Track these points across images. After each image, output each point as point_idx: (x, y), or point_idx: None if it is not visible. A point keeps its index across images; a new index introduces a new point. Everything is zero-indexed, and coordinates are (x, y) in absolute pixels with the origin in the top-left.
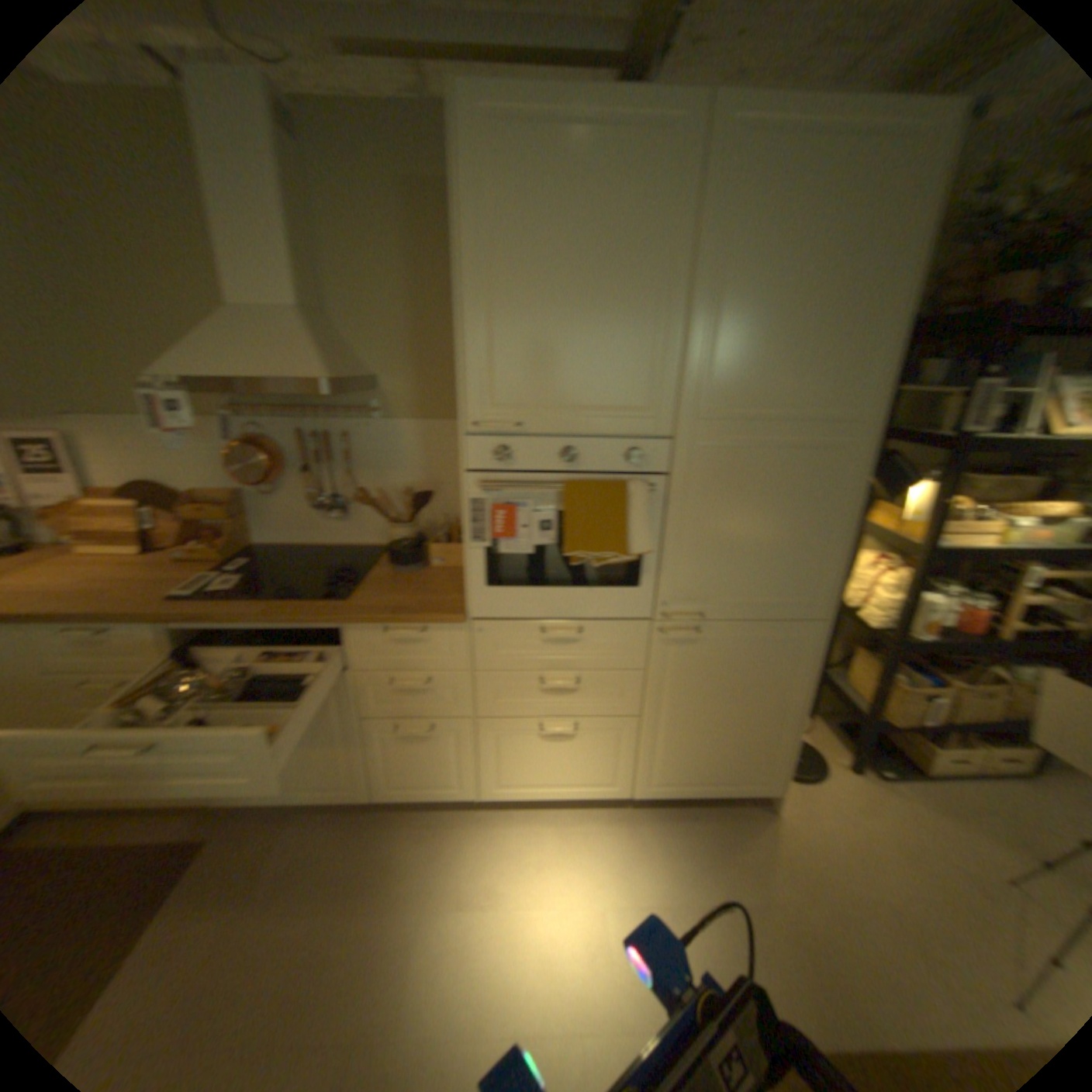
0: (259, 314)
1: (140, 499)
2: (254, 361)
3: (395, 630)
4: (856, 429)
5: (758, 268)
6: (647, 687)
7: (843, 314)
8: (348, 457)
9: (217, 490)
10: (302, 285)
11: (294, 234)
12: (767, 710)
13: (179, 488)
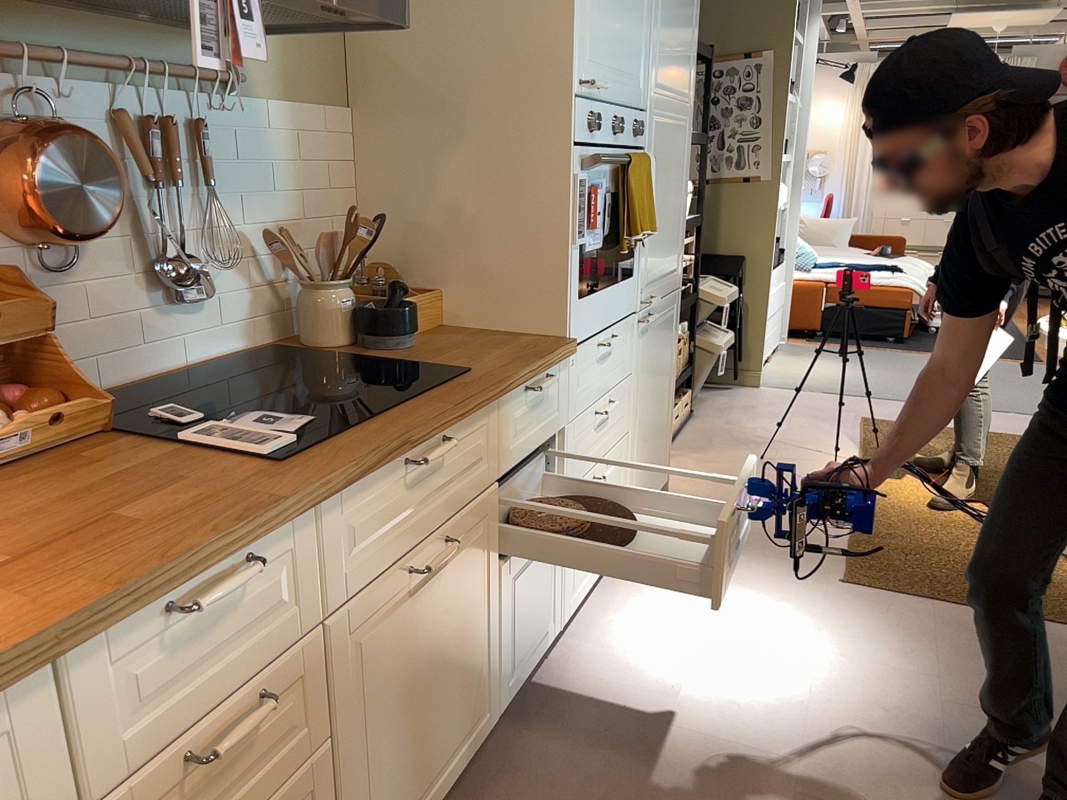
0: None
1: None
2: None
3: (541, 383)
4: (687, 114)
5: None
6: (631, 393)
7: (686, 17)
8: (217, 173)
9: None
10: None
11: None
12: (664, 389)
13: None
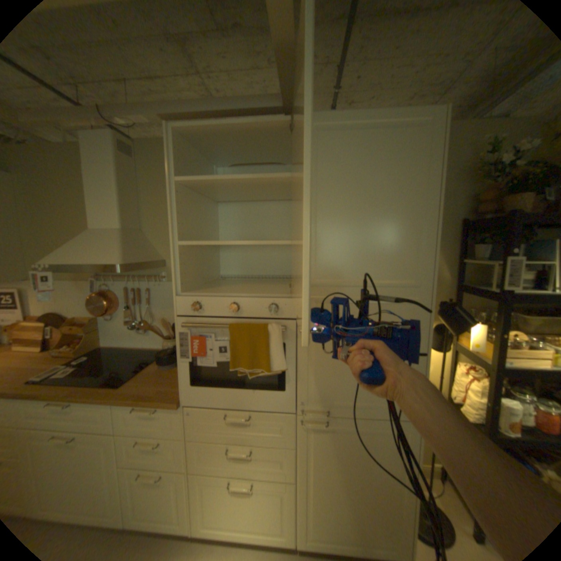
0: (98, 233)
1: (45, 323)
2: (85, 257)
3: (135, 412)
4: (415, 292)
5: (335, 200)
6: (297, 462)
7: (393, 223)
8: (146, 302)
9: (83, 319)
10: (122, 219)
11: (120, 196)
12: (386, 488)
13: (65, 317)
